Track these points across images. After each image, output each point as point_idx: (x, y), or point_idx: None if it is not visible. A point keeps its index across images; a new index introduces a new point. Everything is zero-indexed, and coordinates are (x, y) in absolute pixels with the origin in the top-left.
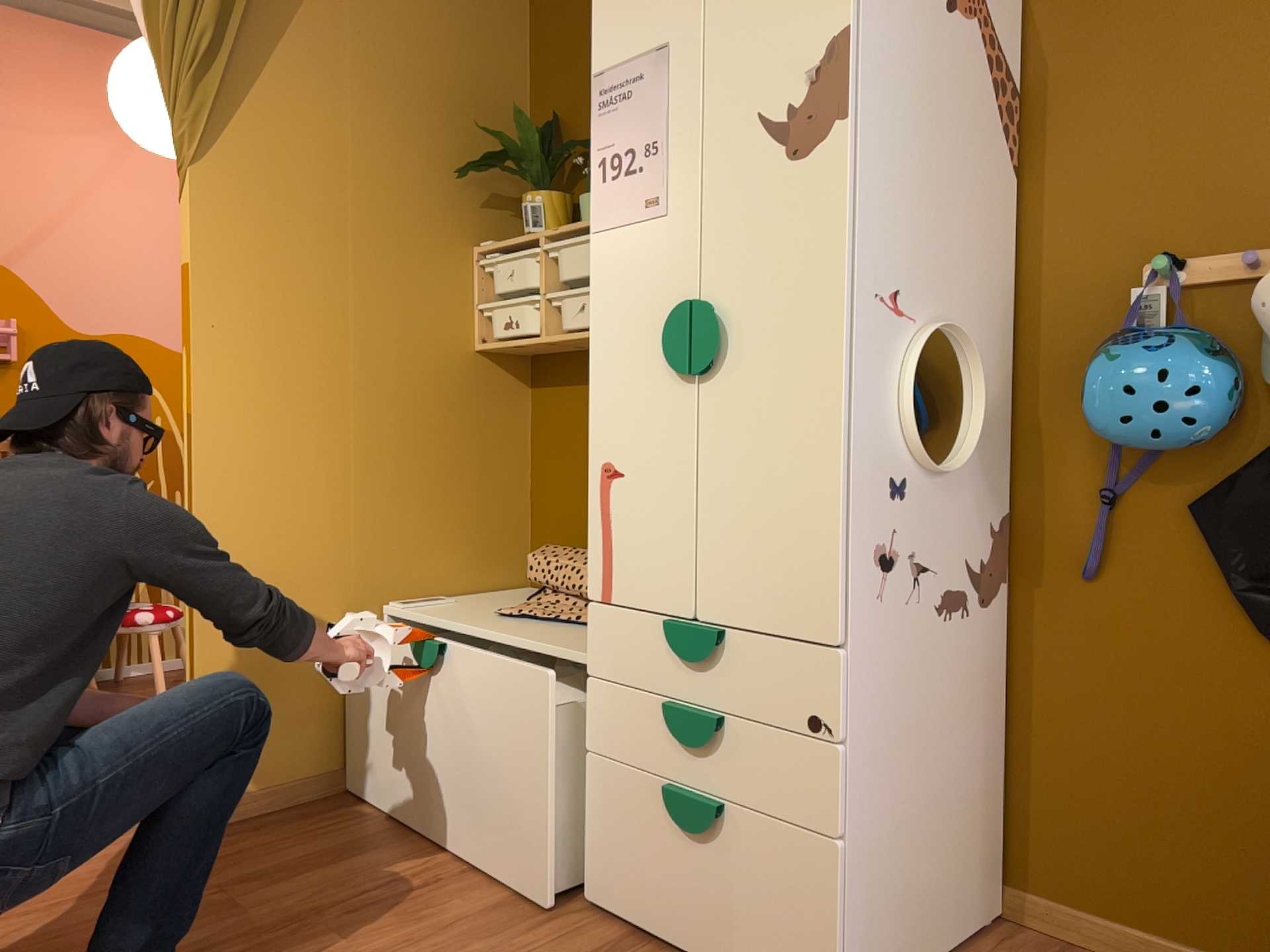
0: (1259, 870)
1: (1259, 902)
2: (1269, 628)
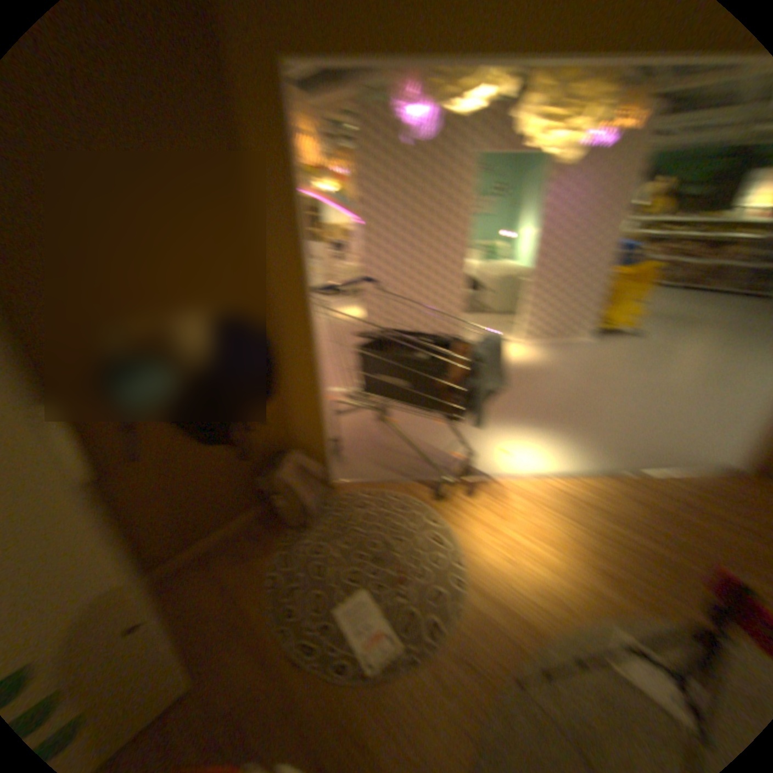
0: (217, 503)
1: (219, 510)
2: (201, 444)
